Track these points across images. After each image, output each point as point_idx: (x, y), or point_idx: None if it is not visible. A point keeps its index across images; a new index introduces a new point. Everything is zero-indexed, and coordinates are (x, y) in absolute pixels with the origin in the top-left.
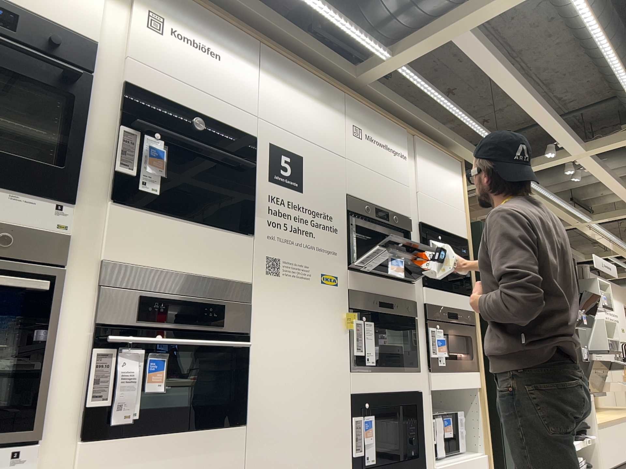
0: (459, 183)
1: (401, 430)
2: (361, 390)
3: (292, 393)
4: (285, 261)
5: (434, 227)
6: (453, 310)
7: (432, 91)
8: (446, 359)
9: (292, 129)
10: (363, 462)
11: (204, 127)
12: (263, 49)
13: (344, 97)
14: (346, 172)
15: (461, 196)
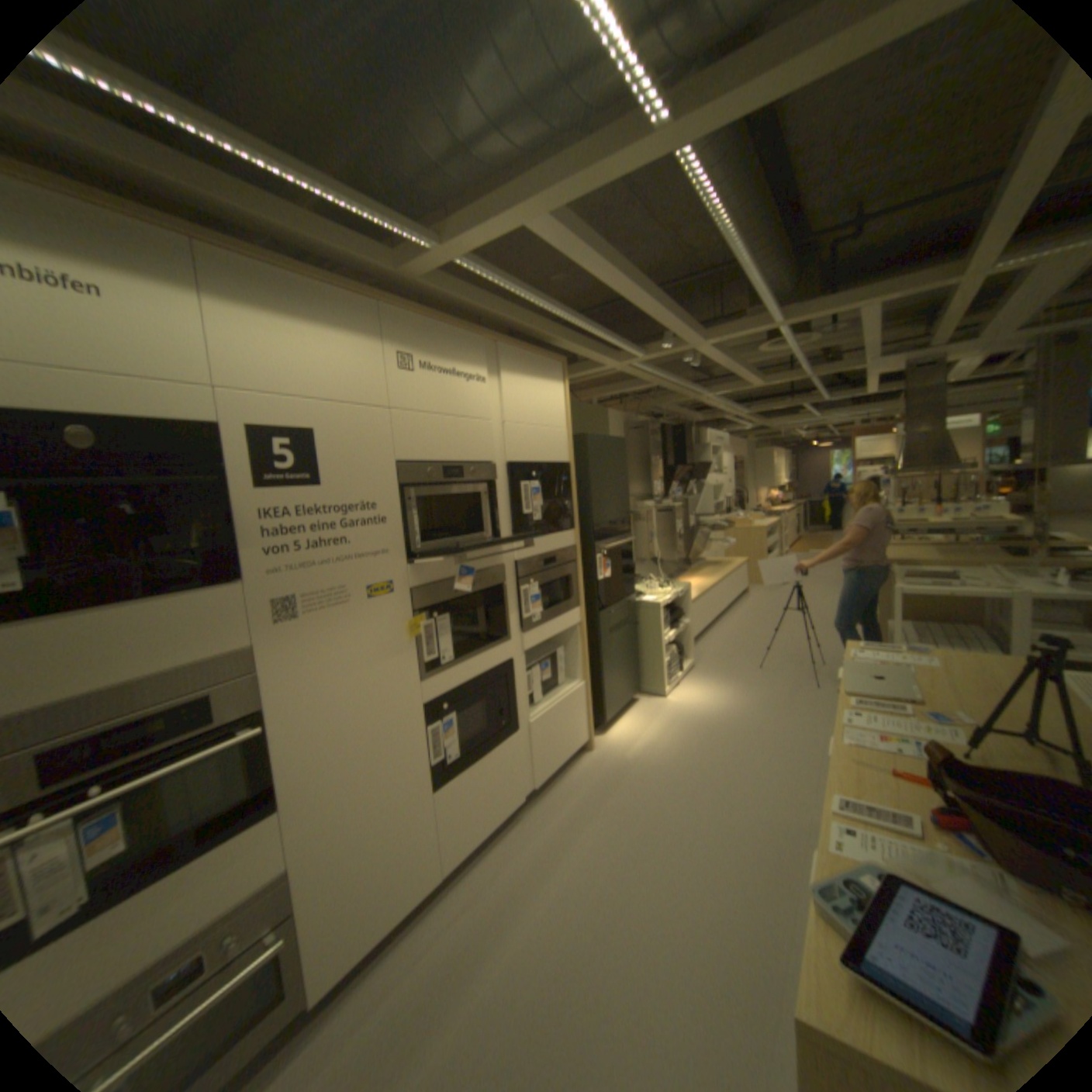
0: (561, 394)
1: (488, 709)
2: (435, 695)
3: (340, 745)
4: (303, 594)
5: (526, 463)
6: (550, 554)
7: (512, 286)
8: (541, 613)
9: (286, 391)
10: (443, 764)
11: (94, 442)
12: (199, 253)
13: (378, 310)
14: (391, 431)
15: (562, 411)
